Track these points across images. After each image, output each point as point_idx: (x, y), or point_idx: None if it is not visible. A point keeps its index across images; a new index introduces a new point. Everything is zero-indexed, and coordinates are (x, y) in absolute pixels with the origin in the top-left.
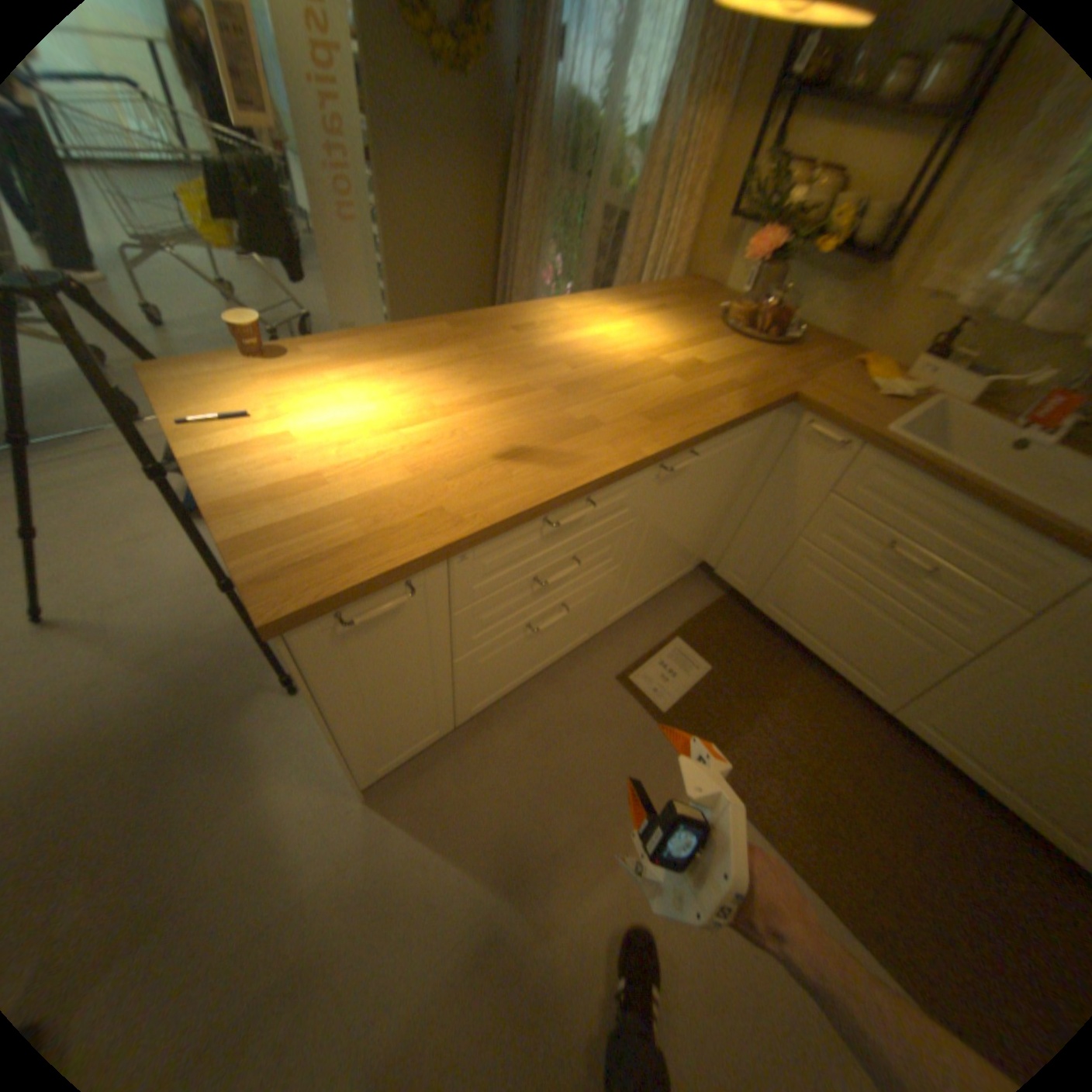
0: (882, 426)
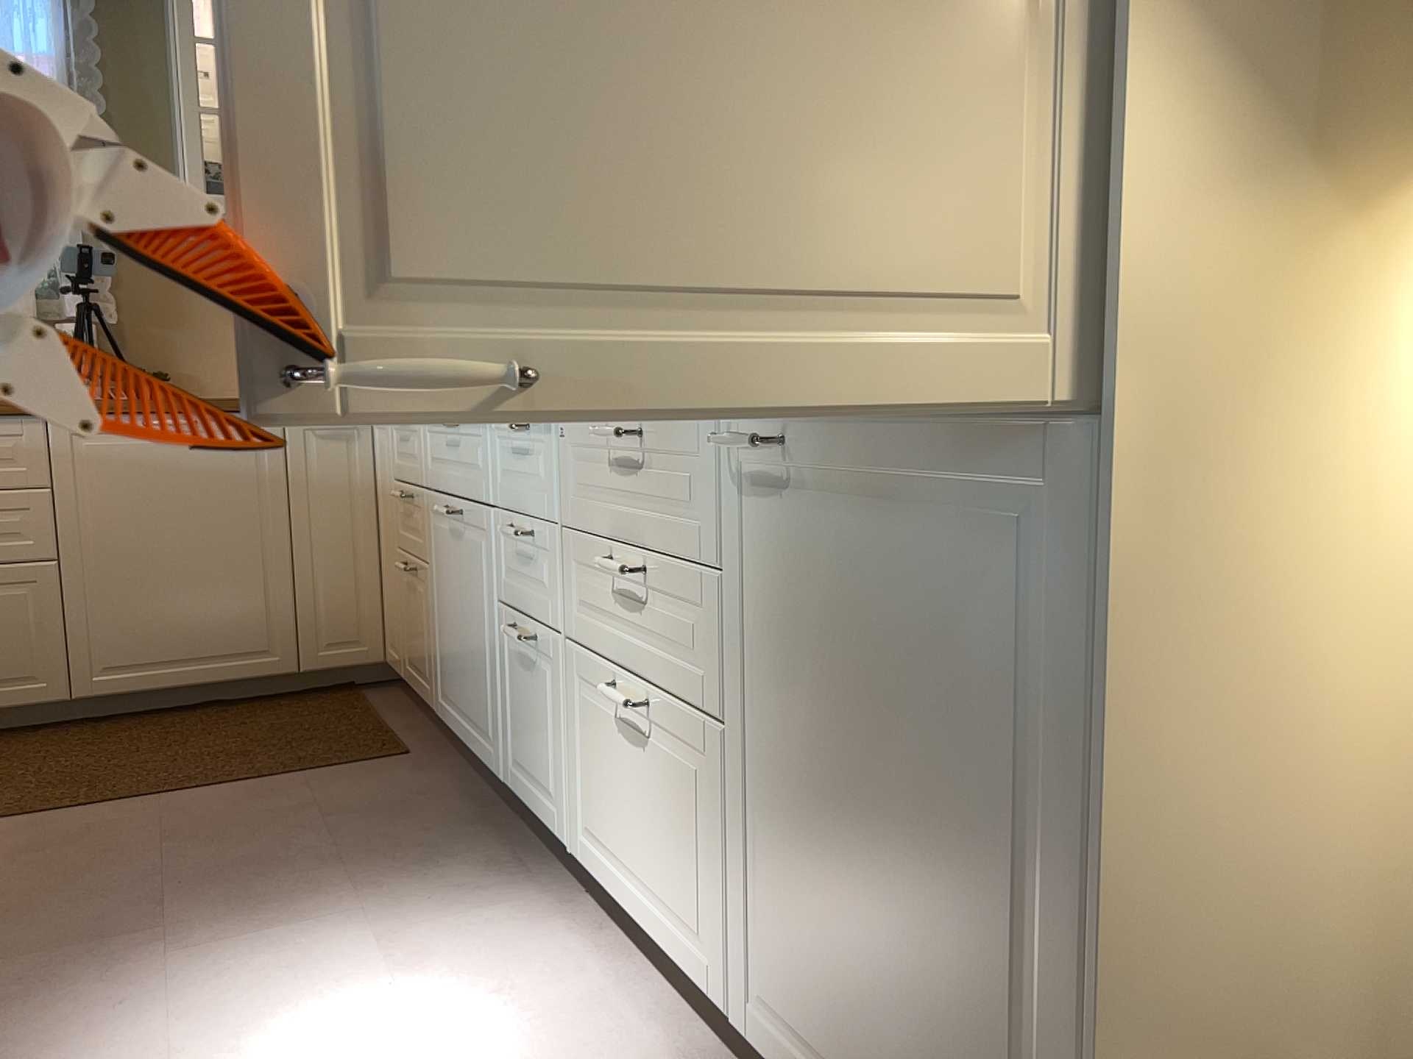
0: None
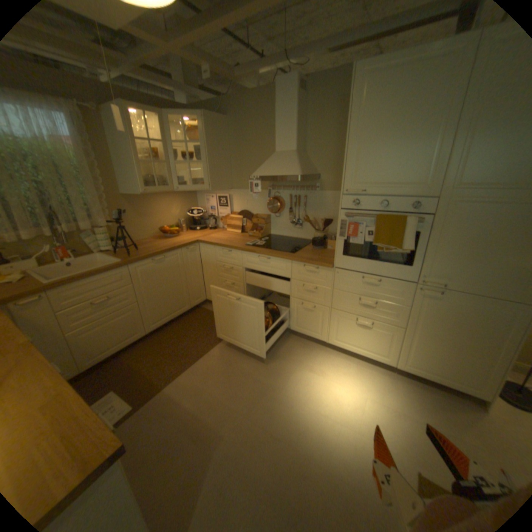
0: (42, 285)
